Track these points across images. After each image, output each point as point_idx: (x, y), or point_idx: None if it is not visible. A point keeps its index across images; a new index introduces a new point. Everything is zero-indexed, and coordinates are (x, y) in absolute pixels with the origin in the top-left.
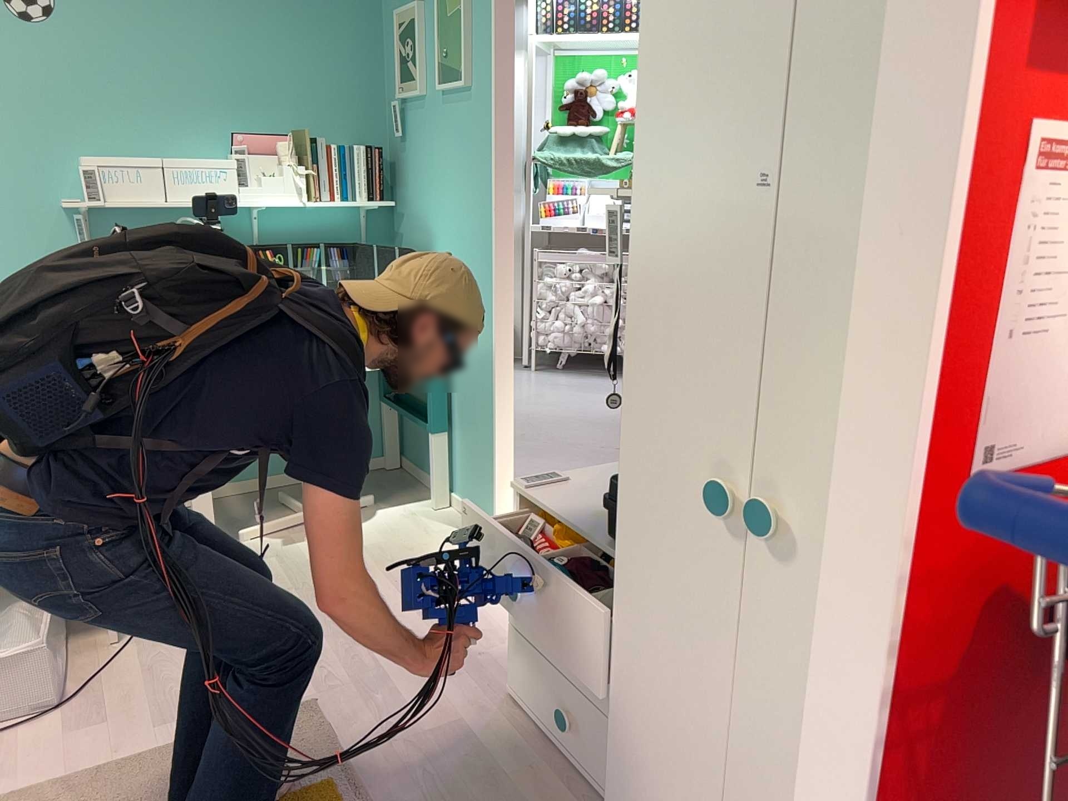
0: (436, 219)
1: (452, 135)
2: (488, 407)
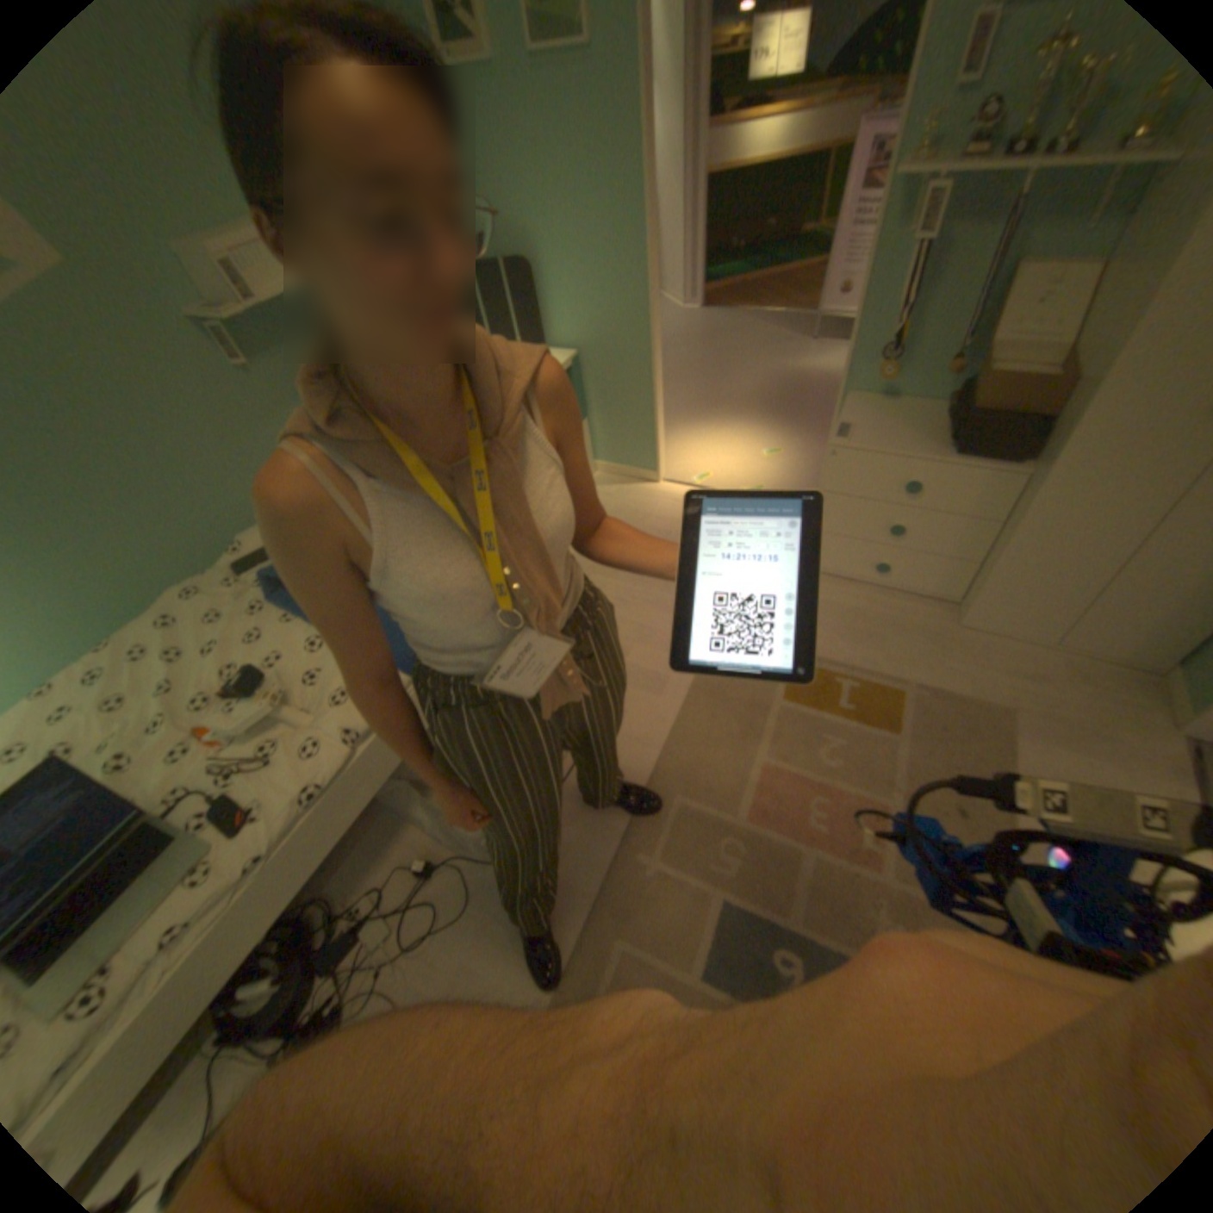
0: (538, 218)
1: (559, 113)
2: (643, 386)
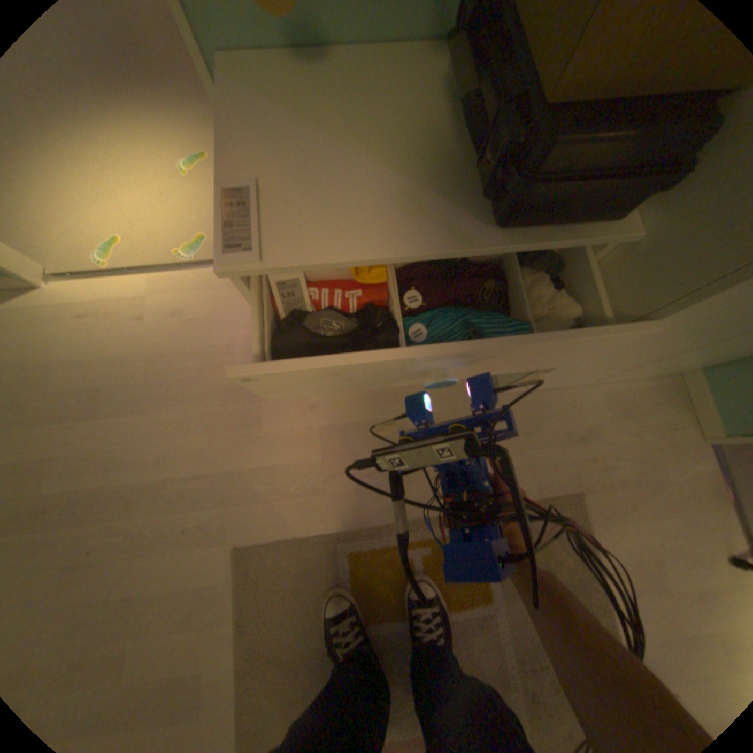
0: None
1: None
2: None
